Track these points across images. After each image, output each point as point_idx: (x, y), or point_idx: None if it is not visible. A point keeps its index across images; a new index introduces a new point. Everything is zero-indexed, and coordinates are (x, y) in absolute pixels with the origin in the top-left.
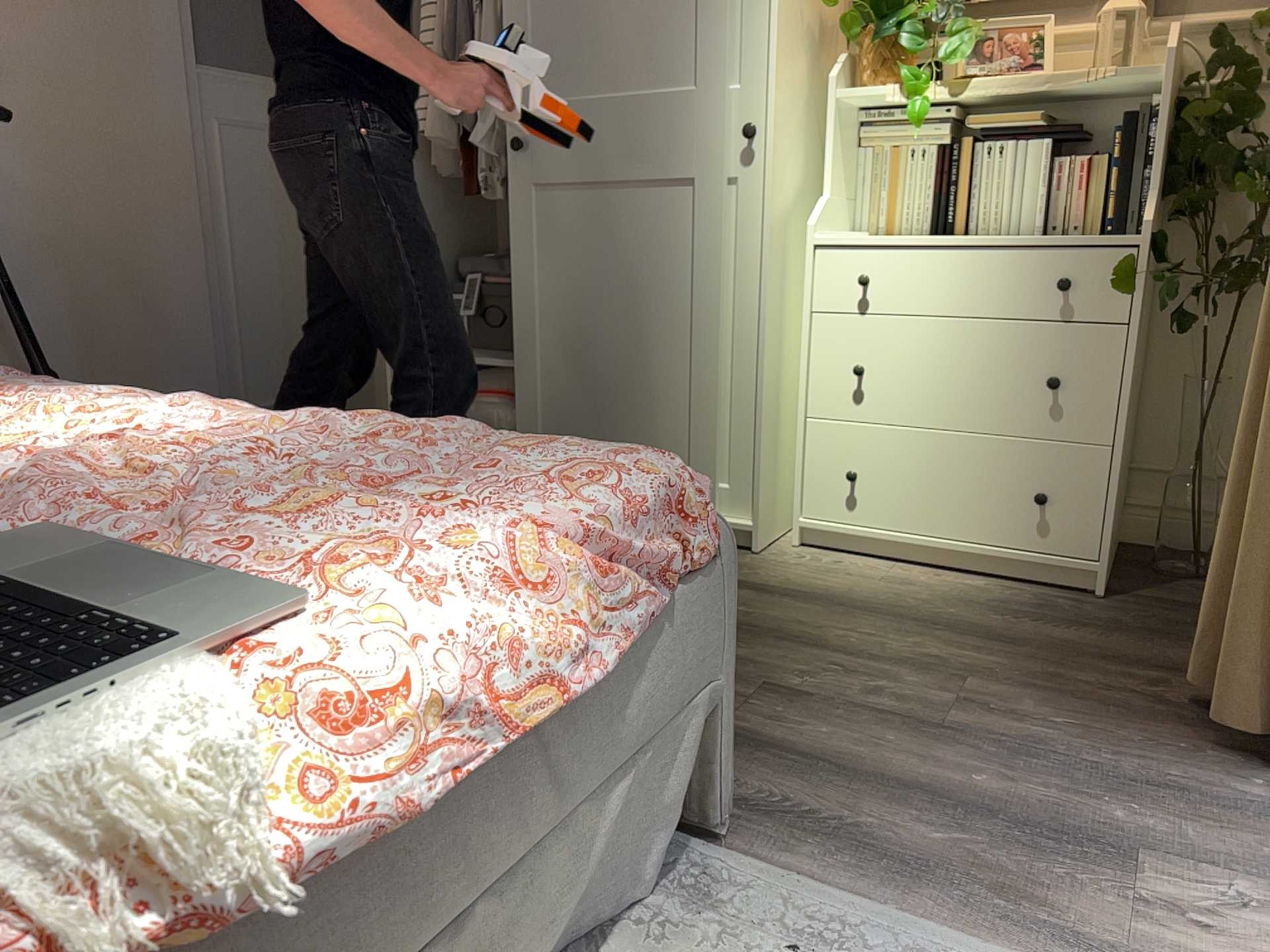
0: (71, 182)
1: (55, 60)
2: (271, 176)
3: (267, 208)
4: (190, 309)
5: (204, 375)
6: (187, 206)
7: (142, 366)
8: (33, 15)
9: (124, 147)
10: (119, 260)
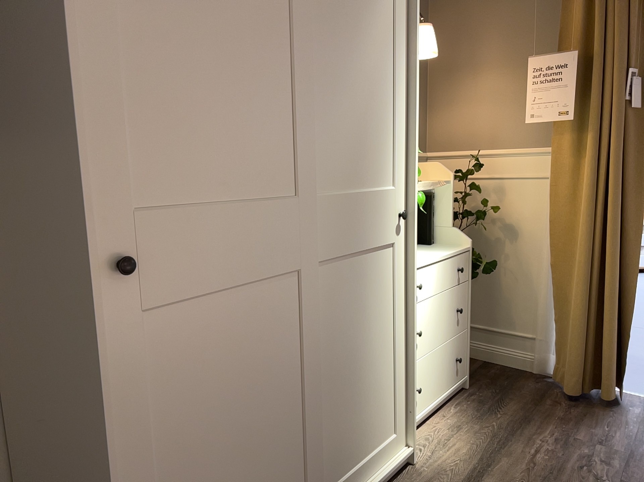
0: None
1: None
2: None
3: None
4: None
5: None
6: None
7: None
8: None
9: None
10: None
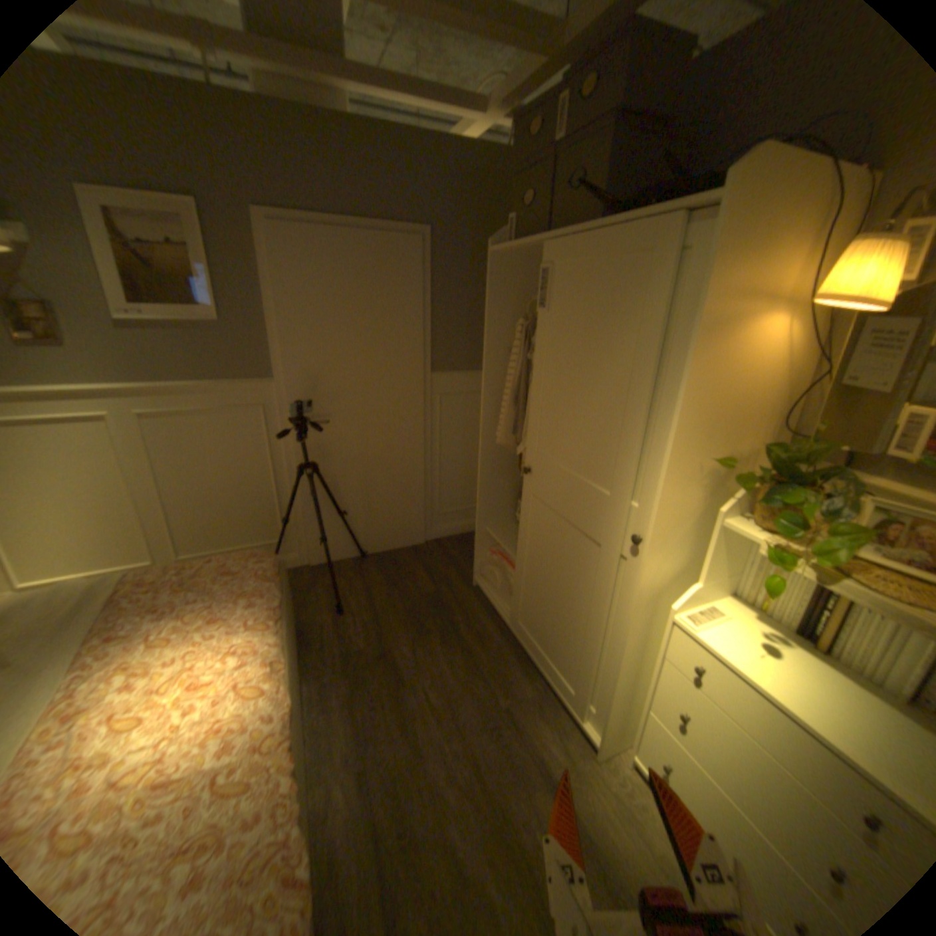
0: (365, 432)
1: (362, 384)
2: (462, 415)
3: (459, 429)
4: (413, 477)
5: (417, 503)
6: (416, 435)
7: (389, 501)
8: (354, 367)
9: (390, 415)
10: (383, 460)
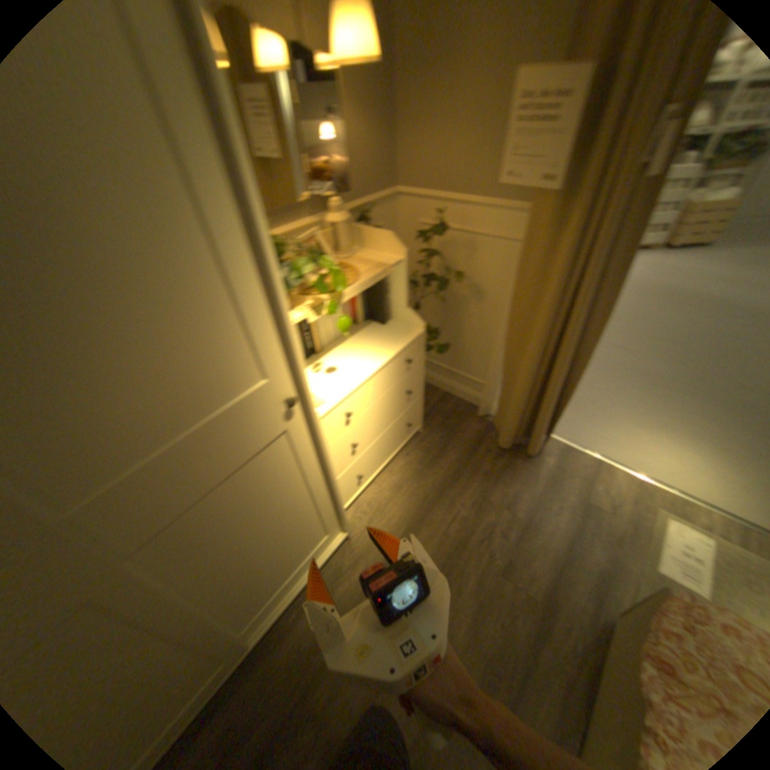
0: None
1: None
2: None
3: None
4: None
5: None
6: None
7: None
8: None
9: None
10: None
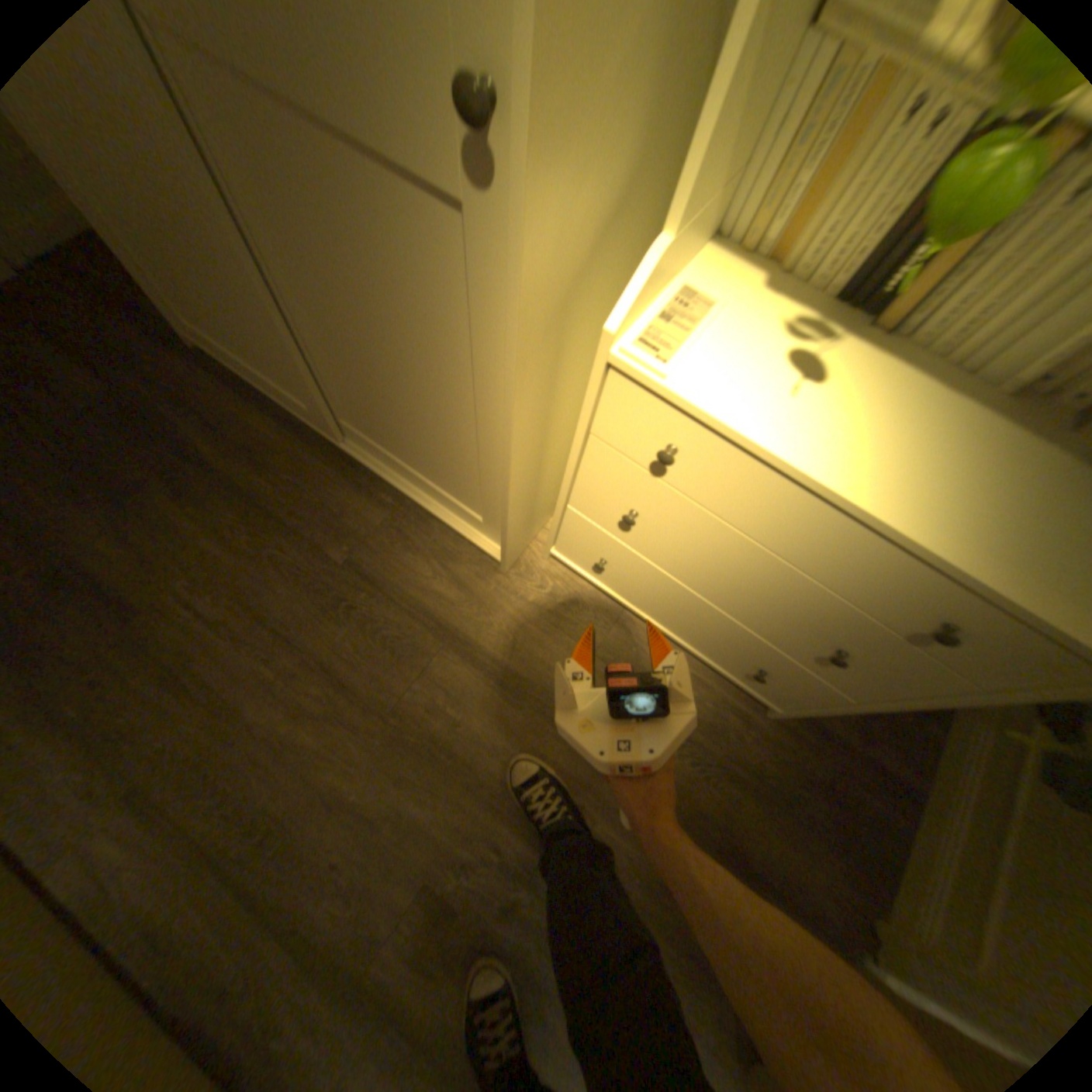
0: None
1: None
2: None
3: None
4: None
5: None
6: None
7: None
8: None
9: None
10: None
